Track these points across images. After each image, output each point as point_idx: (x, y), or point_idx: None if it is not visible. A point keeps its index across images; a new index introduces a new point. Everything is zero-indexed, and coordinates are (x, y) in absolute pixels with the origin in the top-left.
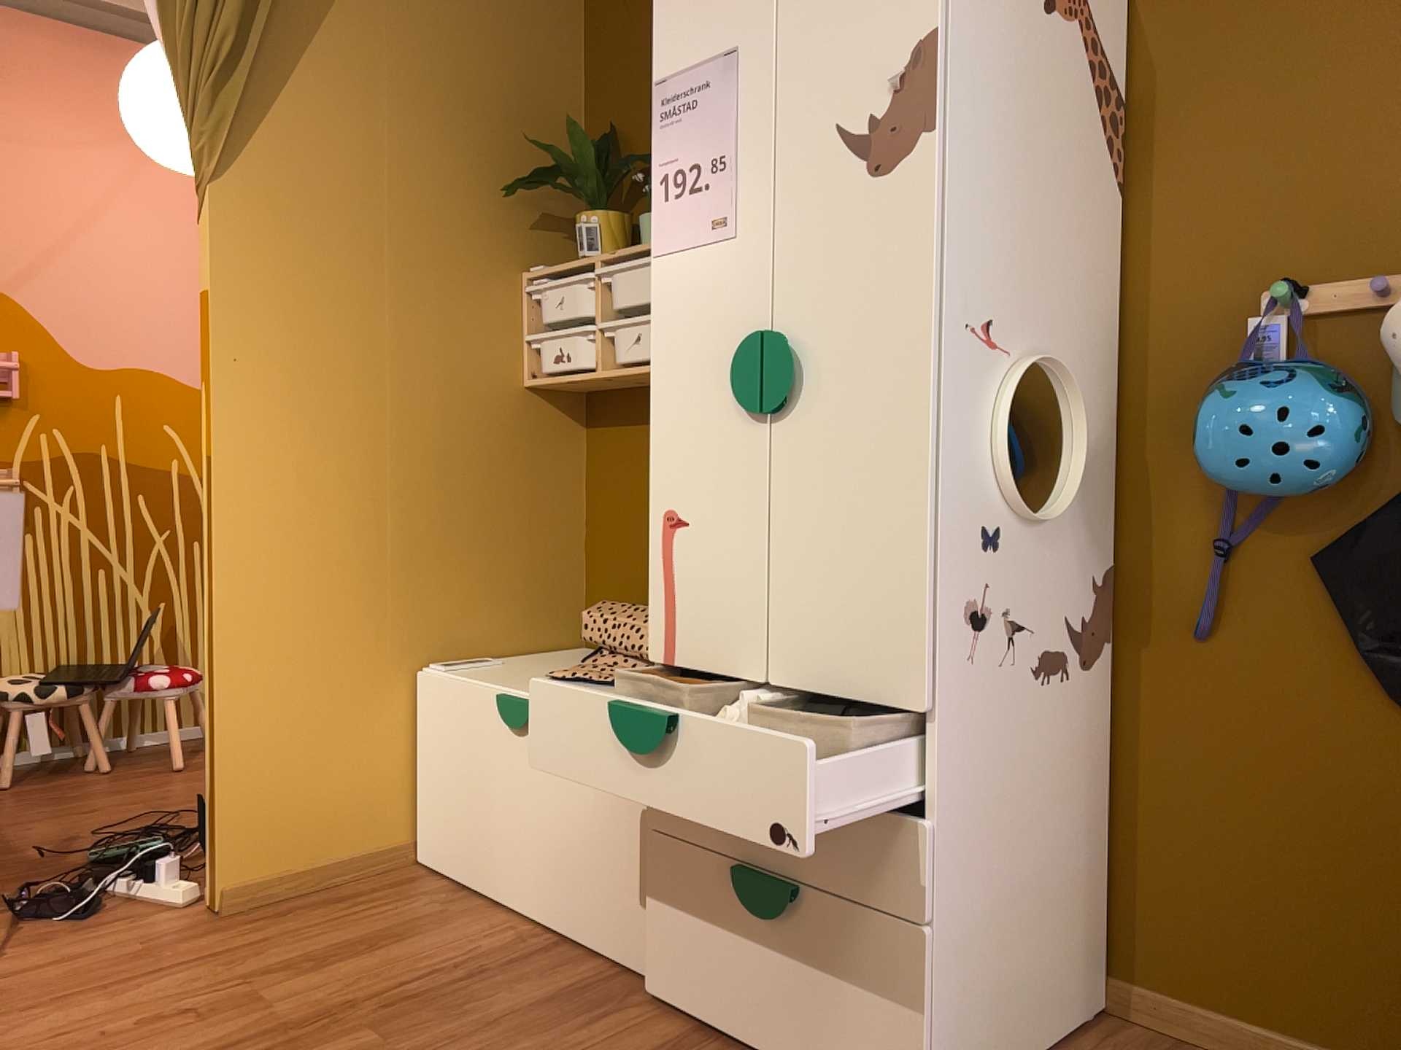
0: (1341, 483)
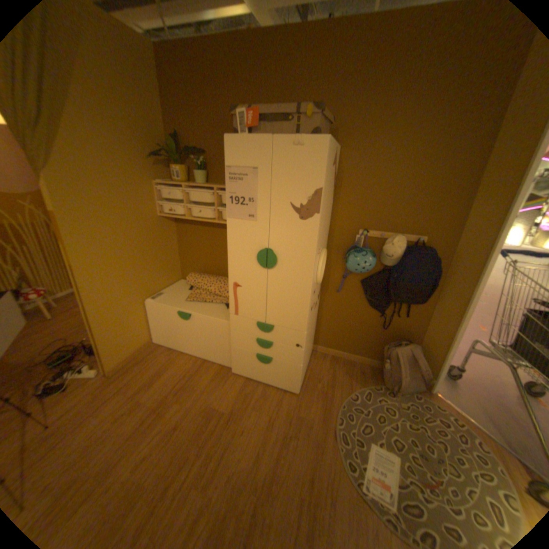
0: (369, 272)
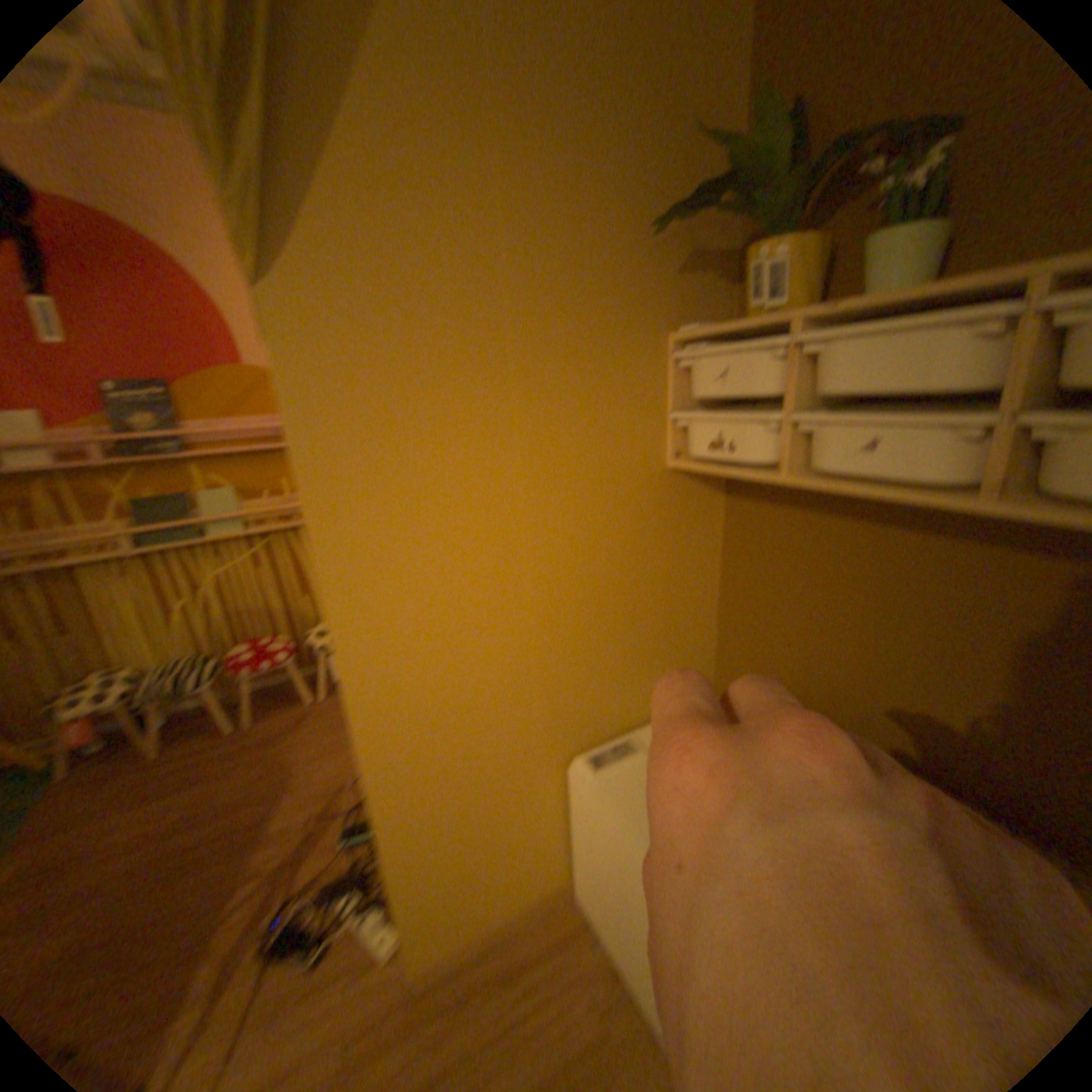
0: None
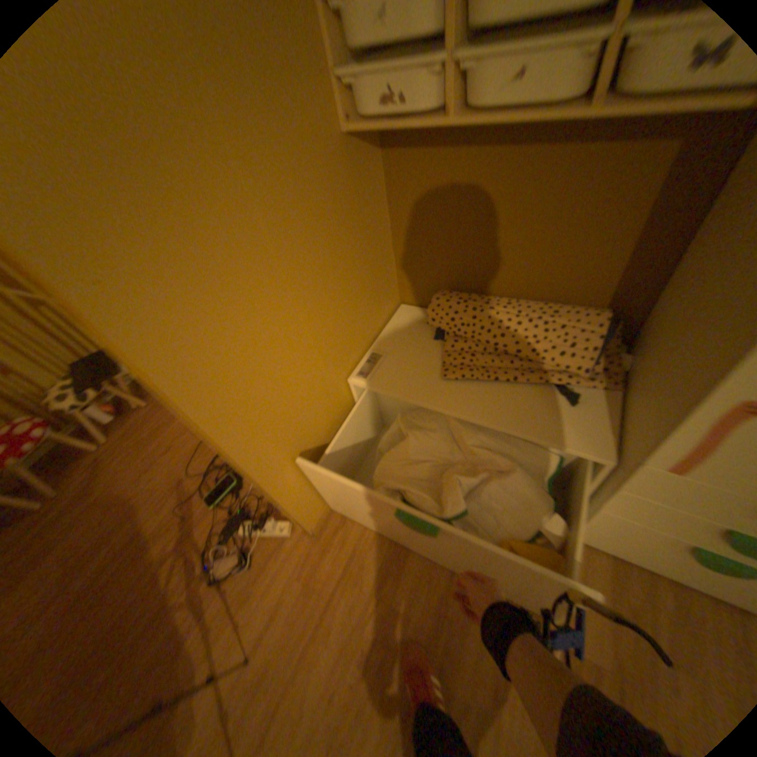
0: None
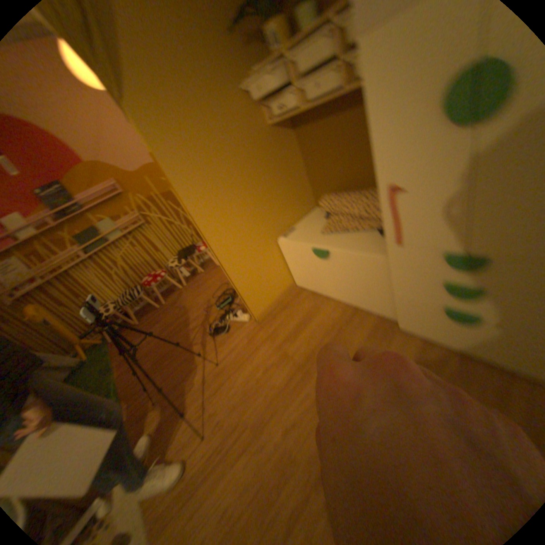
0: None
